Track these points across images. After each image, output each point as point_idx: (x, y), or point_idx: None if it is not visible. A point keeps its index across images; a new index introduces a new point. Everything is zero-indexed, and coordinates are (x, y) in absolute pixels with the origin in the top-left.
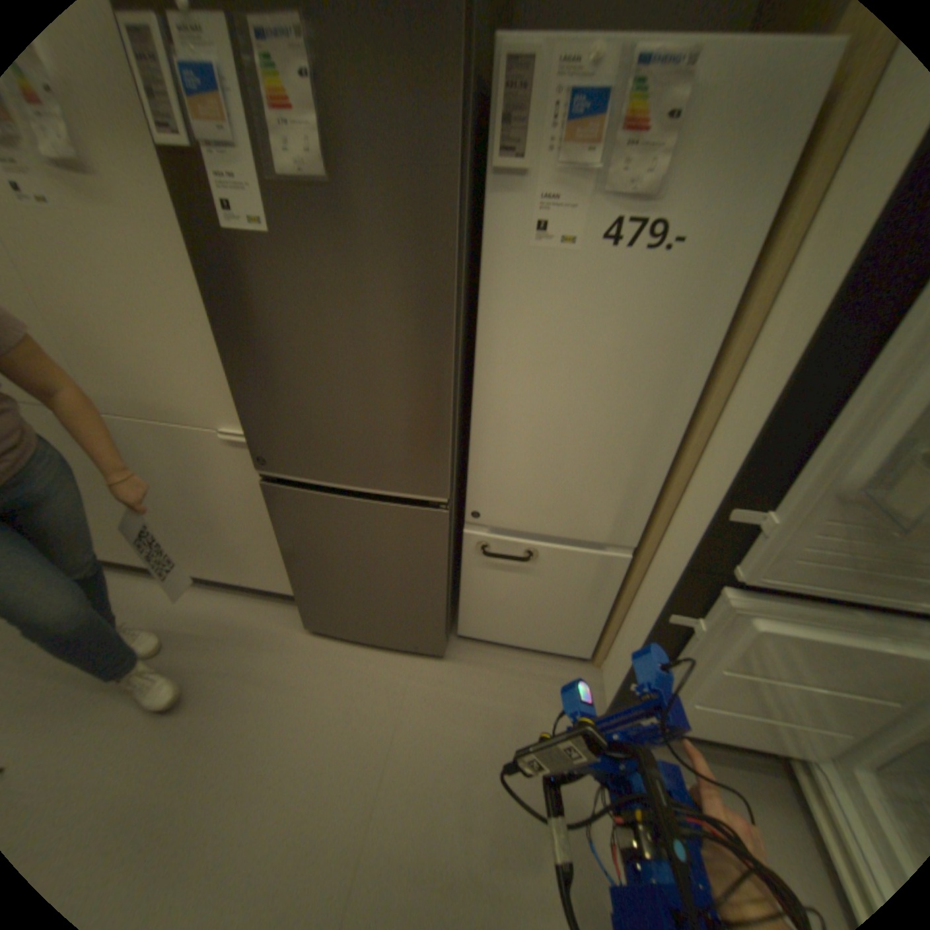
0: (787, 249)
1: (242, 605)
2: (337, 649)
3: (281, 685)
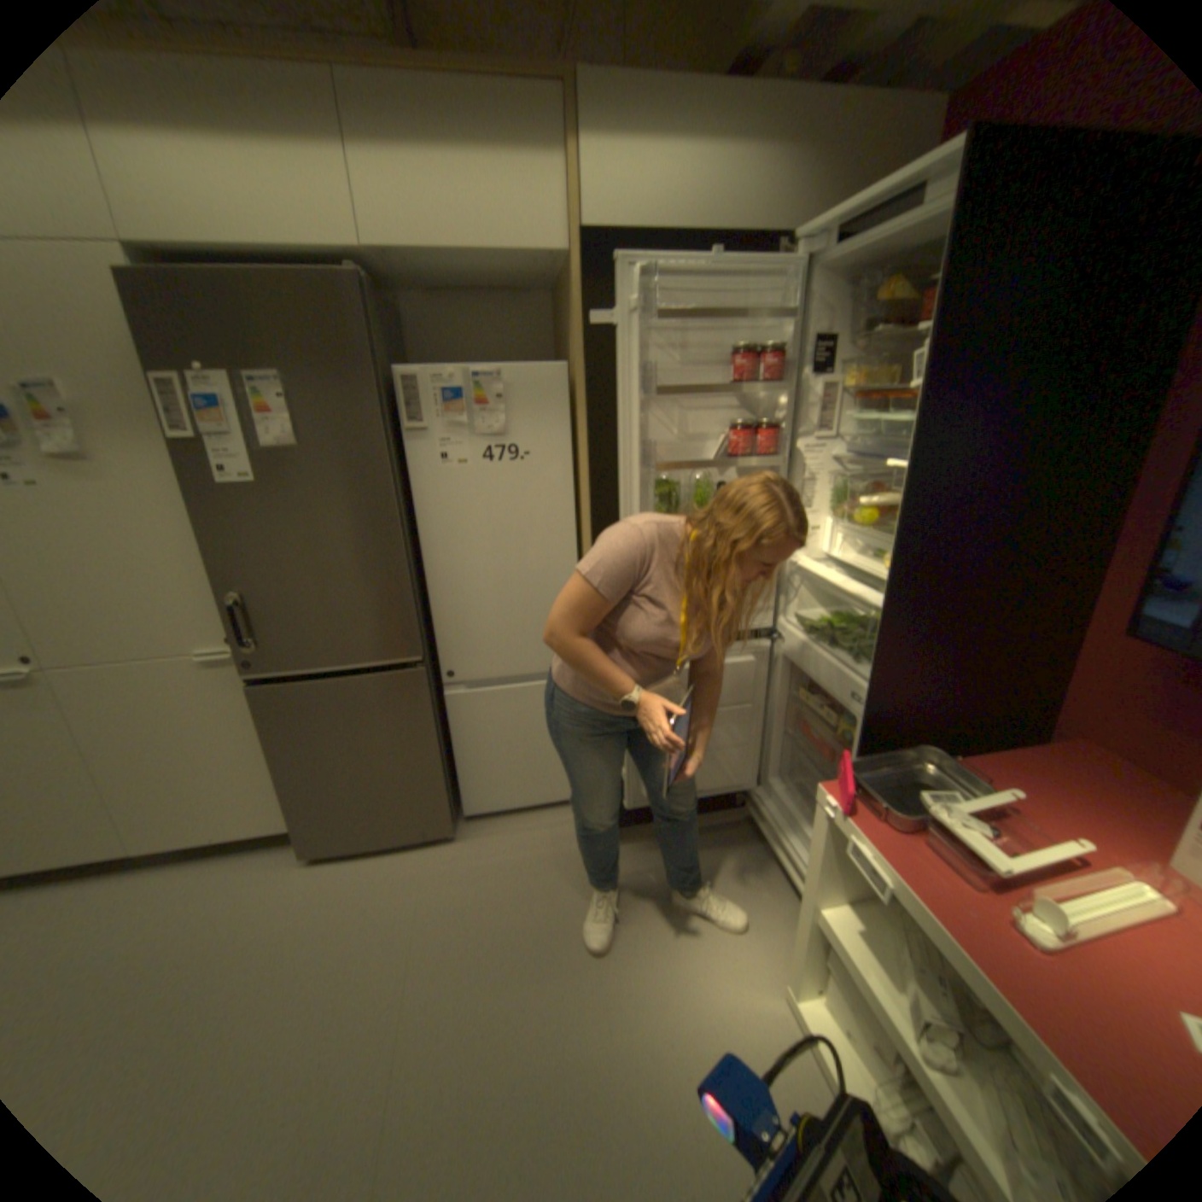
0: (584, 453)
1: (213, 869)
2: (338, 870)
3: (282, 918)
